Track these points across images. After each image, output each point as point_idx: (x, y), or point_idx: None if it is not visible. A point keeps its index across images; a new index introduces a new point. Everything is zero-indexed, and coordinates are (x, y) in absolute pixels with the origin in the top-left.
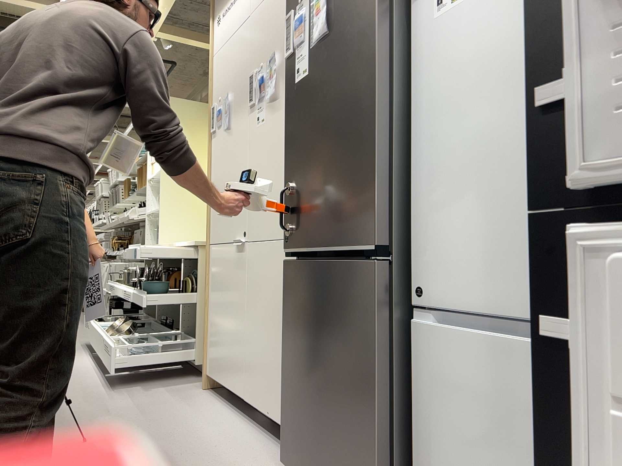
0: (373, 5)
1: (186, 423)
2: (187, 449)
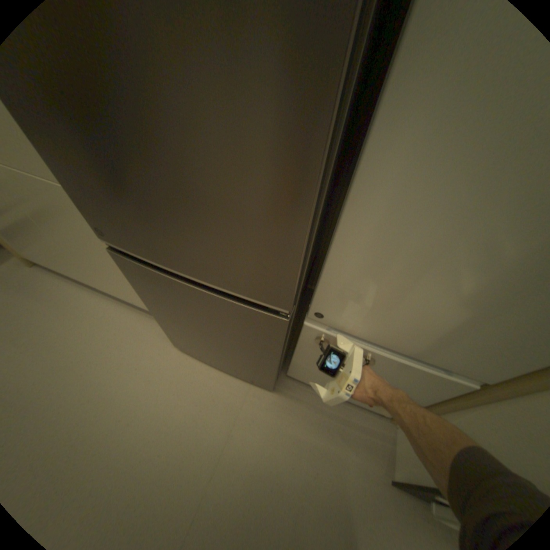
0: None
1: (54, 324)
2: (84, 358)
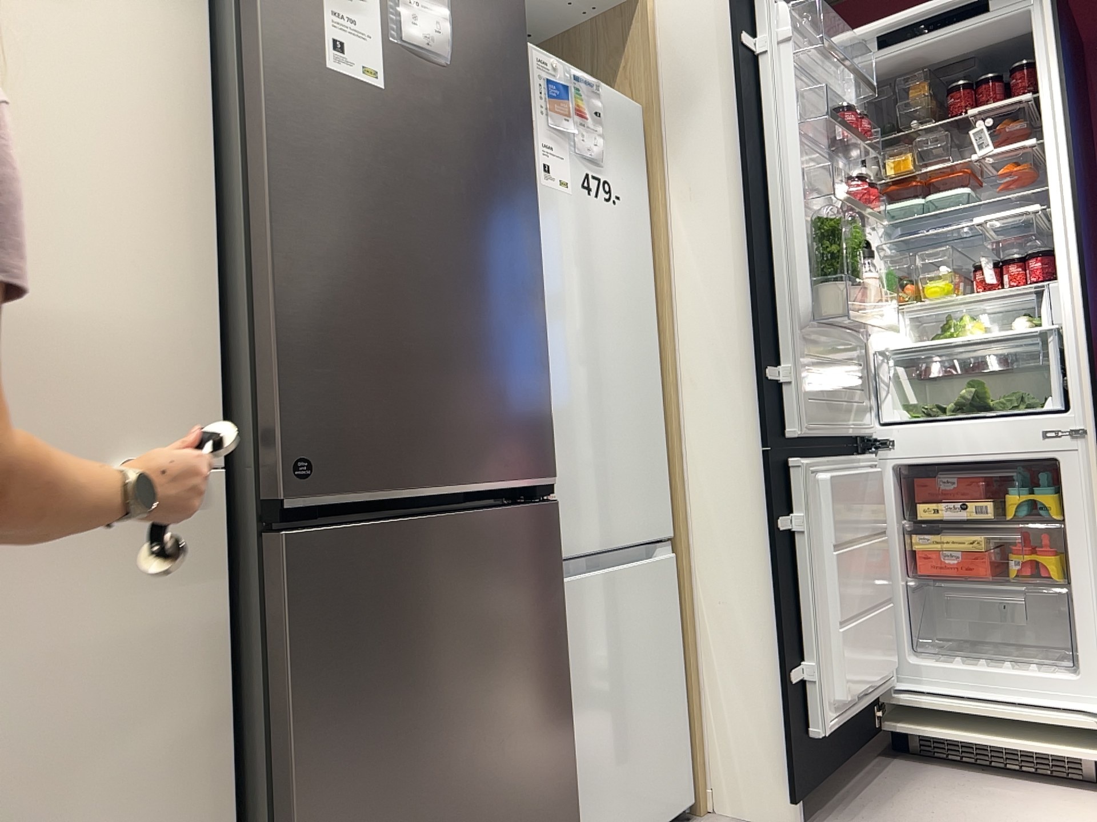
0: (526, 110)
1: None
2: None
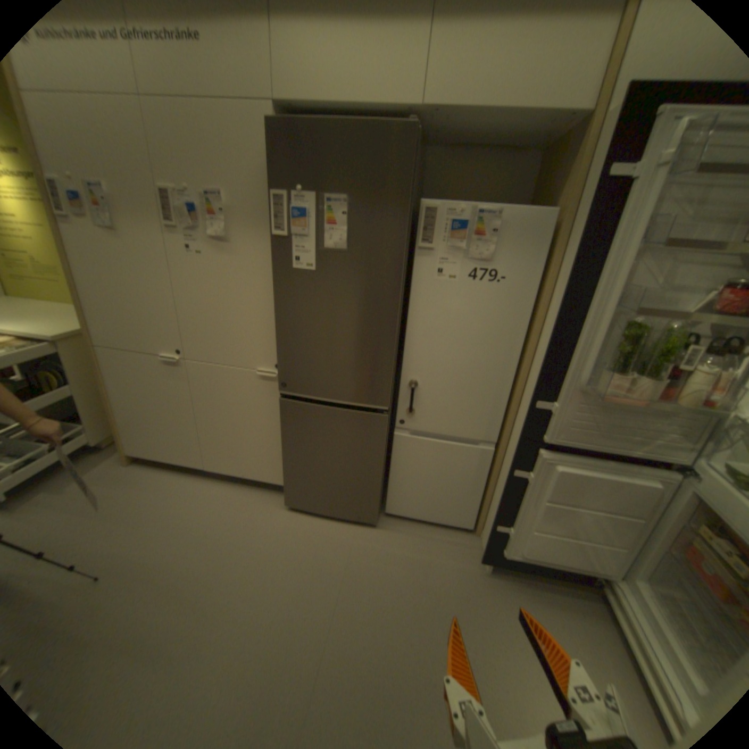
0: (399, 257)
1: (163, 506)
2: (201, 527)
